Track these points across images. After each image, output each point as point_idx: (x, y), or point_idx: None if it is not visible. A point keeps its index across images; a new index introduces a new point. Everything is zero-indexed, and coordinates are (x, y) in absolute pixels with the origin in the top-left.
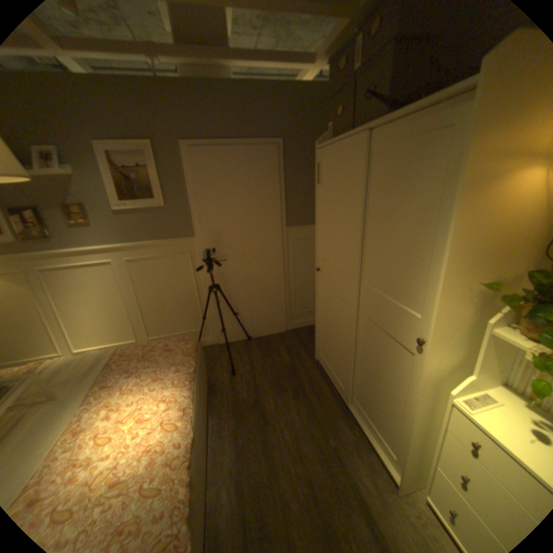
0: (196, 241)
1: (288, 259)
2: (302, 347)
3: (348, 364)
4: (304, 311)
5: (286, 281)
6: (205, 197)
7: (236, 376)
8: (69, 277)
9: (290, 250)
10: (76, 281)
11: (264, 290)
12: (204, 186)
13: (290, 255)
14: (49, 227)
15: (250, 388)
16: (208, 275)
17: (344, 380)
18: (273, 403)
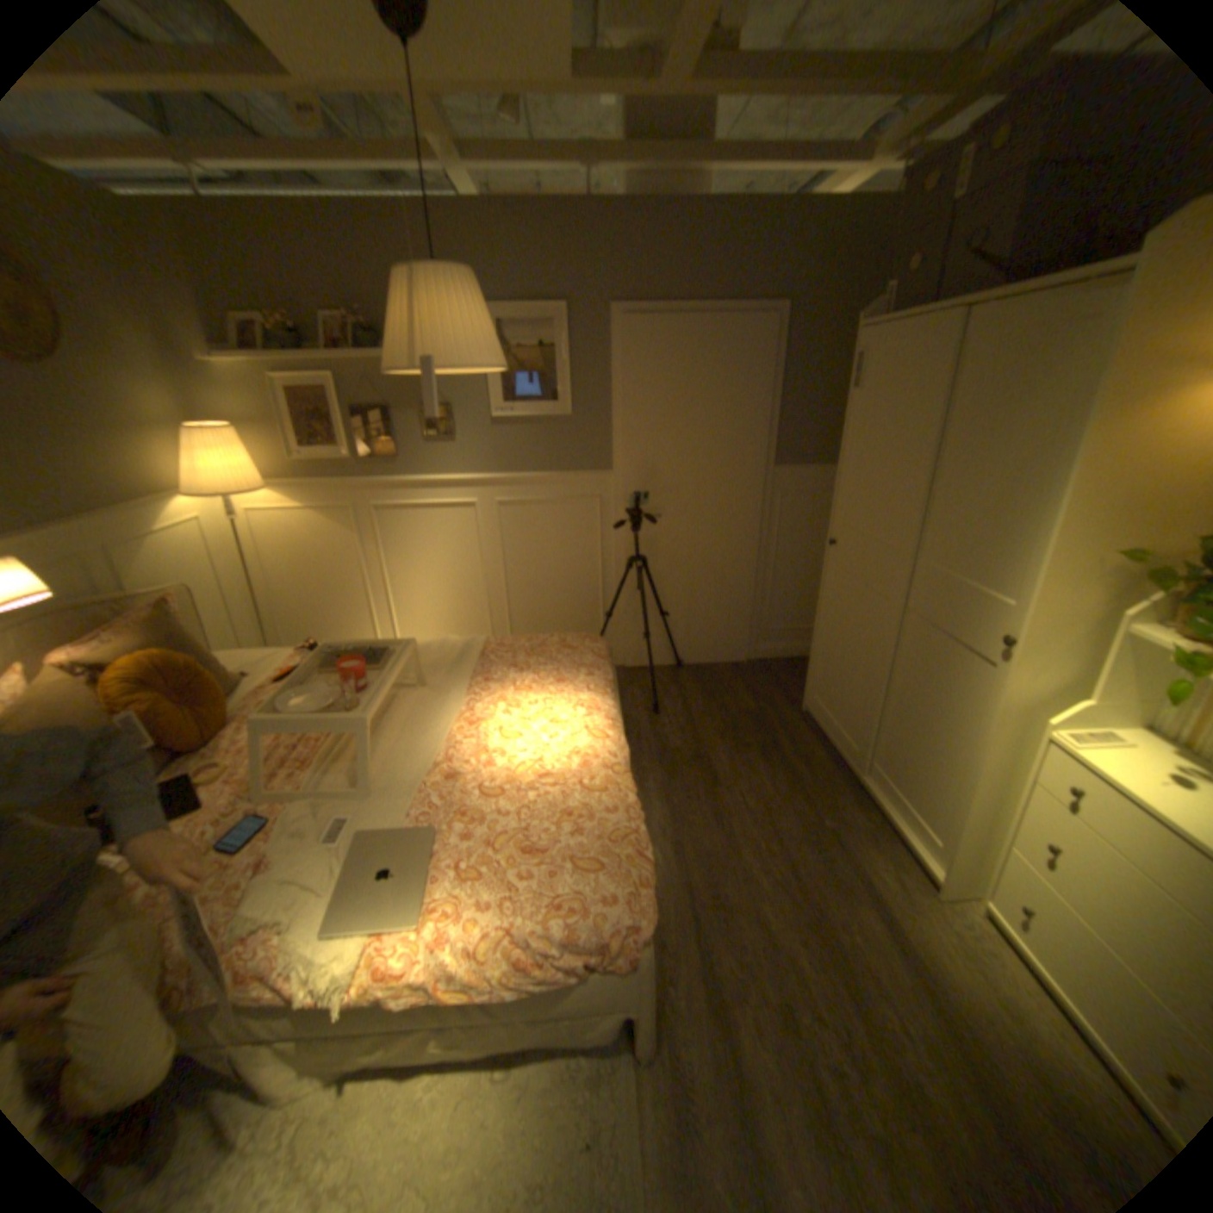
0: (615, 481)
1: (771, 527)
2: (779, 691)
3: (875, 703)
4: (787, 630)
5: (761, 568)
6: (643, 405)
7: (662, 716)
8: (416, 523)
9: (776, 511)
10: (425, 531)
11: (719, 579)
12: (643, 384)
13: (775, 520)
14: (402, 441)
15: (687, 735)
16: (627, 542)
17: (861, 735)
18: (729, 760)
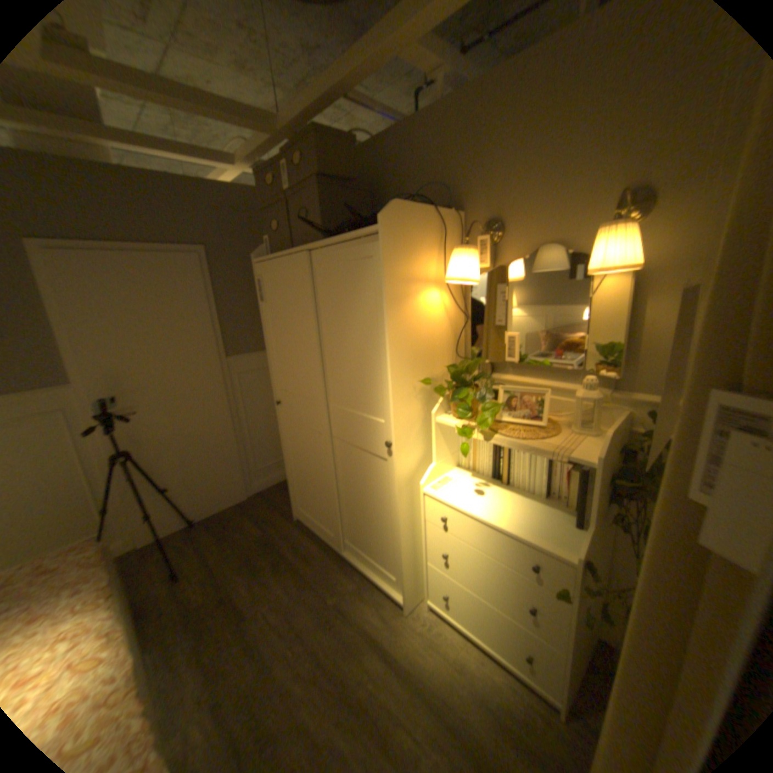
0: (73, 392)
1: (235, 400)
2: (273, 513)
3: (332, 503)
4: (268, 466)
5: (236, 430)
6: (86, 324)
7: (178, 582)
8: None
9: (235, 388)
10: None
11: (204, 447)
12: (81, 307)
13: (236, 394)
14: None
15: (204, 588)
16: (103, 442)
17: (330, 526)
18: (245, 592)
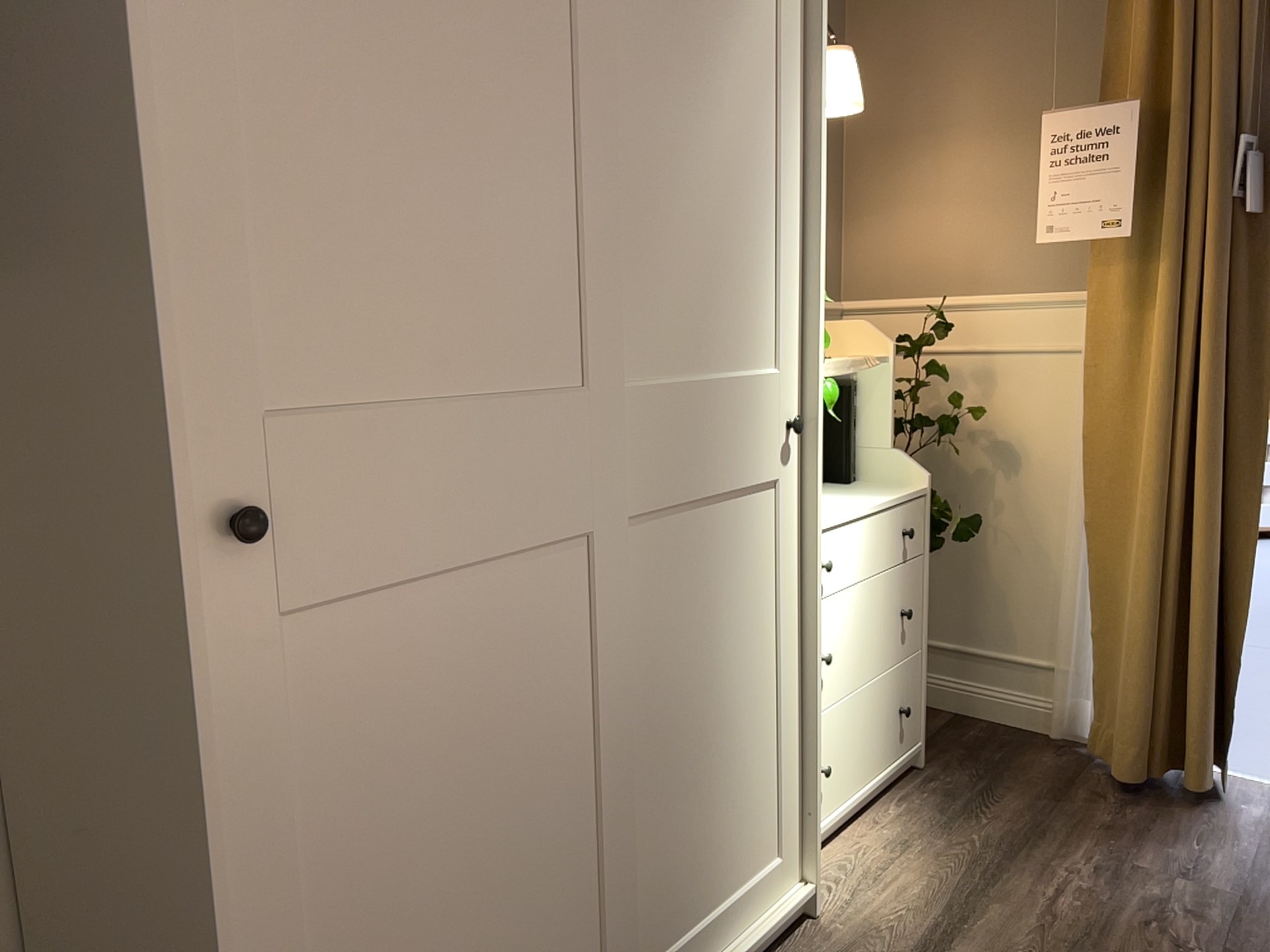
0: None
1: None
2: None
3: (620, 831)
4: None
5: None
6: None
7: None
8: None
9: None
10: None
11: None
12: None
13: None
14: None
15: None
16: None
17: None
18: None
